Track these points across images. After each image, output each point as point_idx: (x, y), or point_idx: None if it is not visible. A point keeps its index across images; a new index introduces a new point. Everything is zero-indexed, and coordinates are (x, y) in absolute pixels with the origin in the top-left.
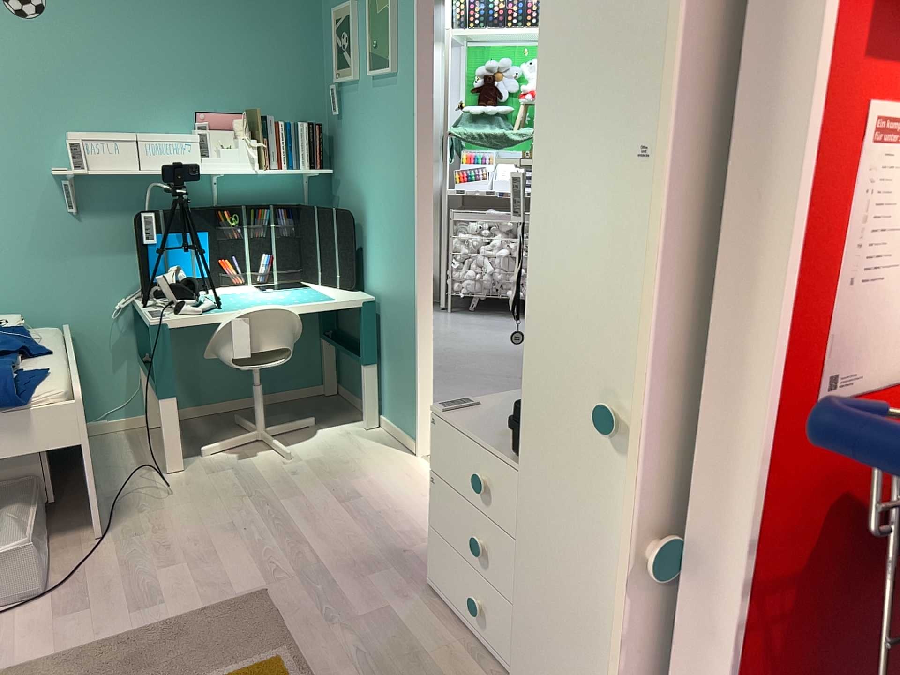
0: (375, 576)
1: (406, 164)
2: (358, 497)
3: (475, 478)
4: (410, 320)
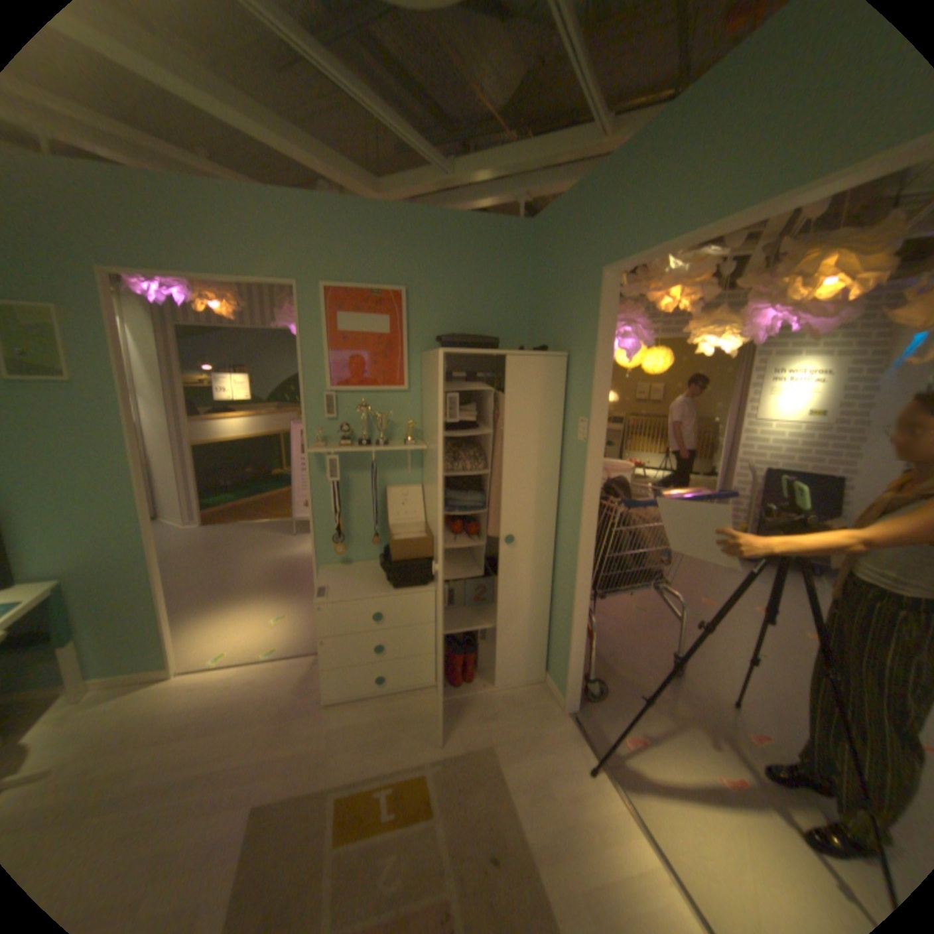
0: (292, 732)
1: (107, 457)
2: (186, 726)
3: (374, 615)
4: (138, 580)
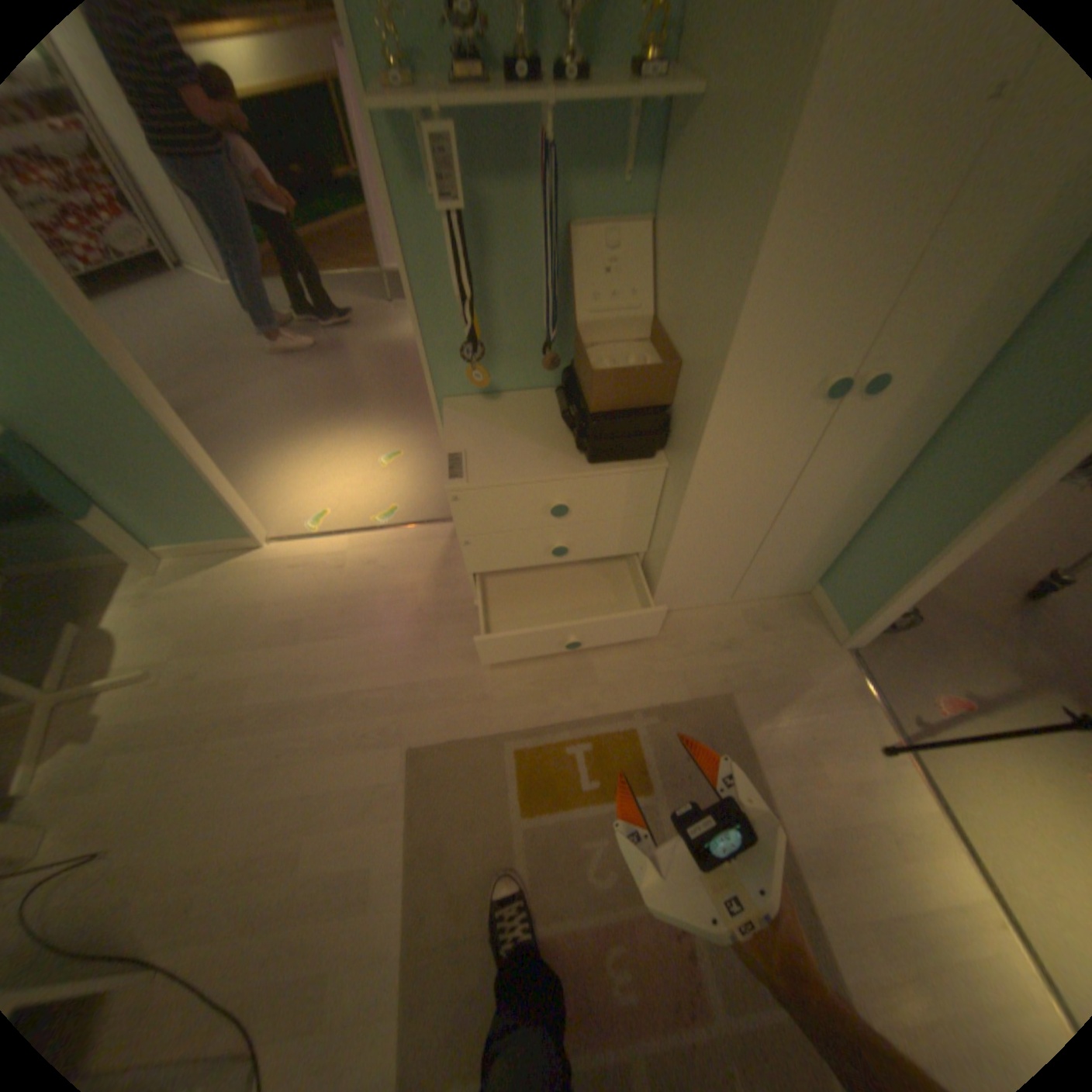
0: (441, 643)
1: None
2: (299, 623)
3: (554, 509)
4: (137, 422)
